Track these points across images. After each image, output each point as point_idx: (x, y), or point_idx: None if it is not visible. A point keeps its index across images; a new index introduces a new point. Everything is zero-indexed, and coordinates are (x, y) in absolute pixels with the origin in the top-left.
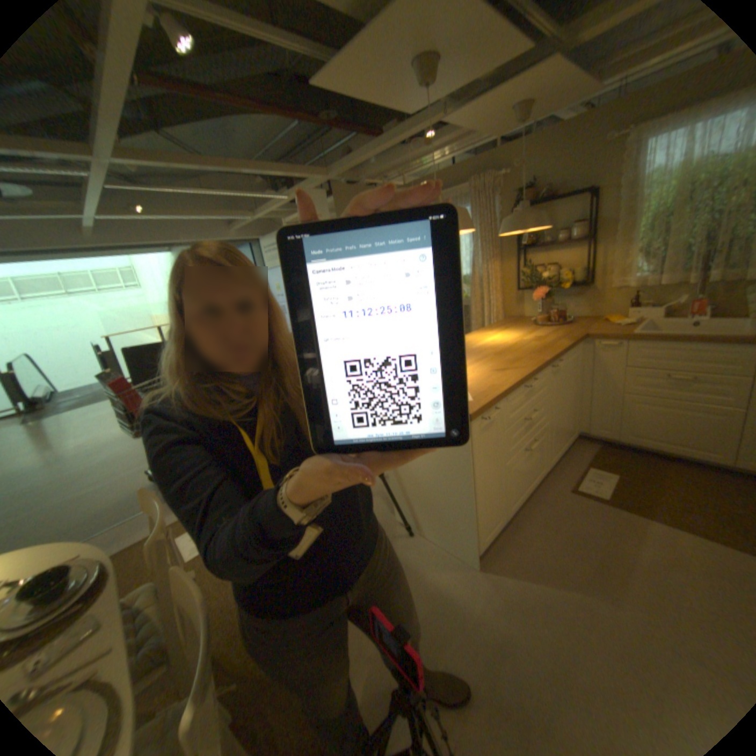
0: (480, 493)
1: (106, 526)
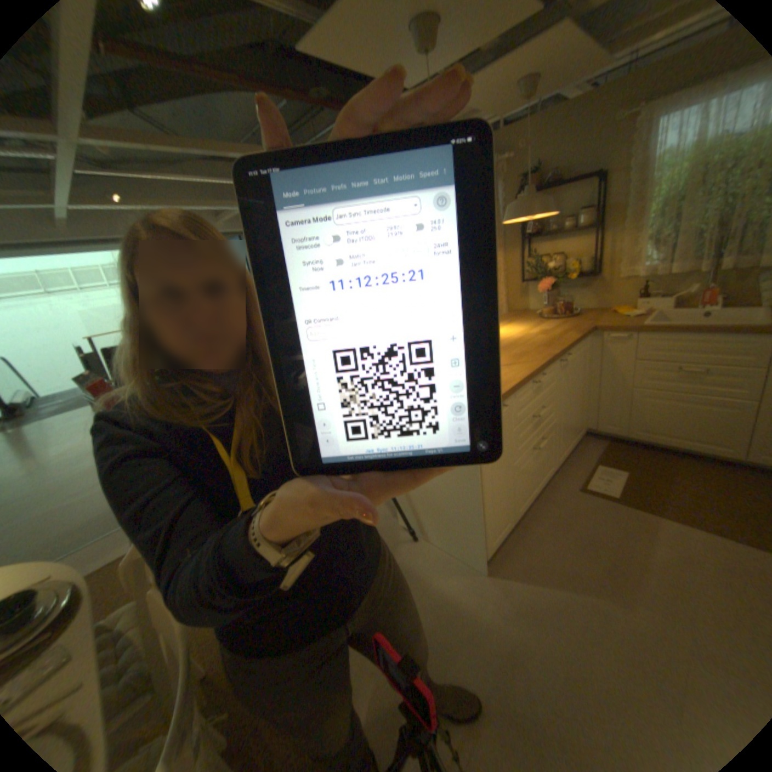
0: (488, 495)
1: (91, 539)
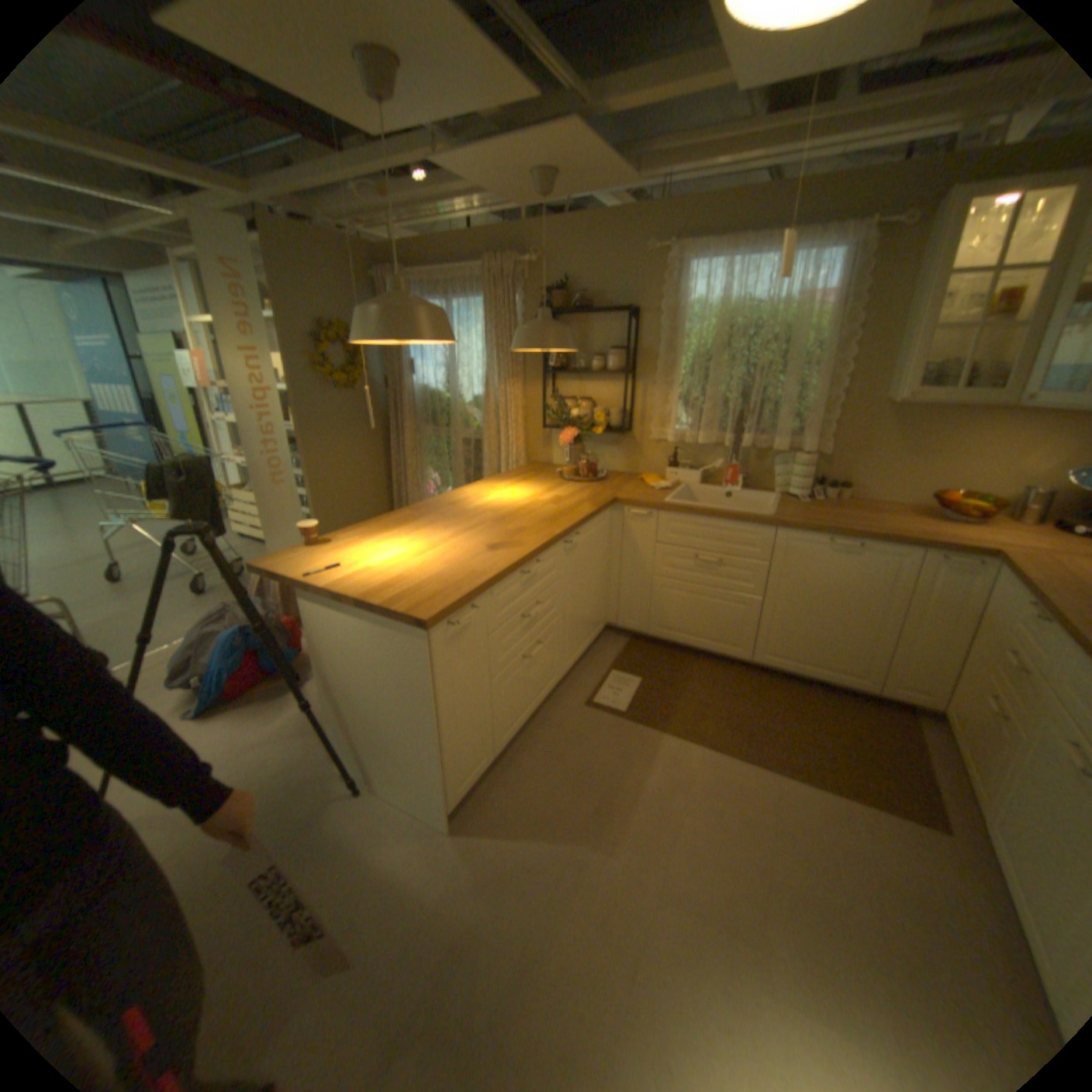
0: (447, 729)
1: None
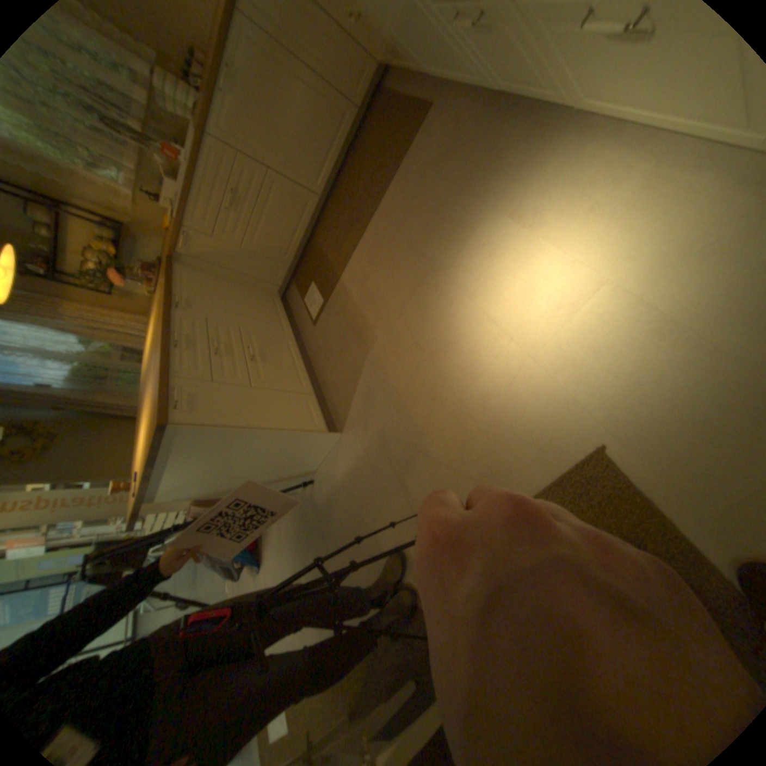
0: (263, 421)
1: None
